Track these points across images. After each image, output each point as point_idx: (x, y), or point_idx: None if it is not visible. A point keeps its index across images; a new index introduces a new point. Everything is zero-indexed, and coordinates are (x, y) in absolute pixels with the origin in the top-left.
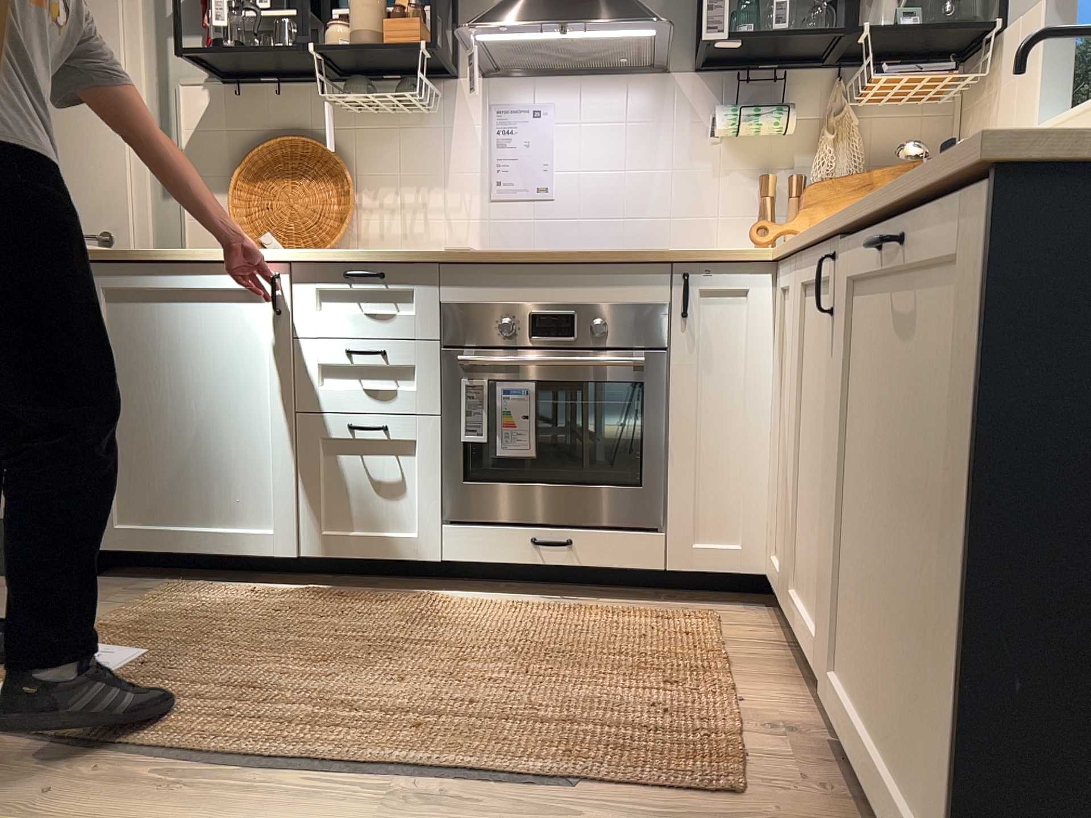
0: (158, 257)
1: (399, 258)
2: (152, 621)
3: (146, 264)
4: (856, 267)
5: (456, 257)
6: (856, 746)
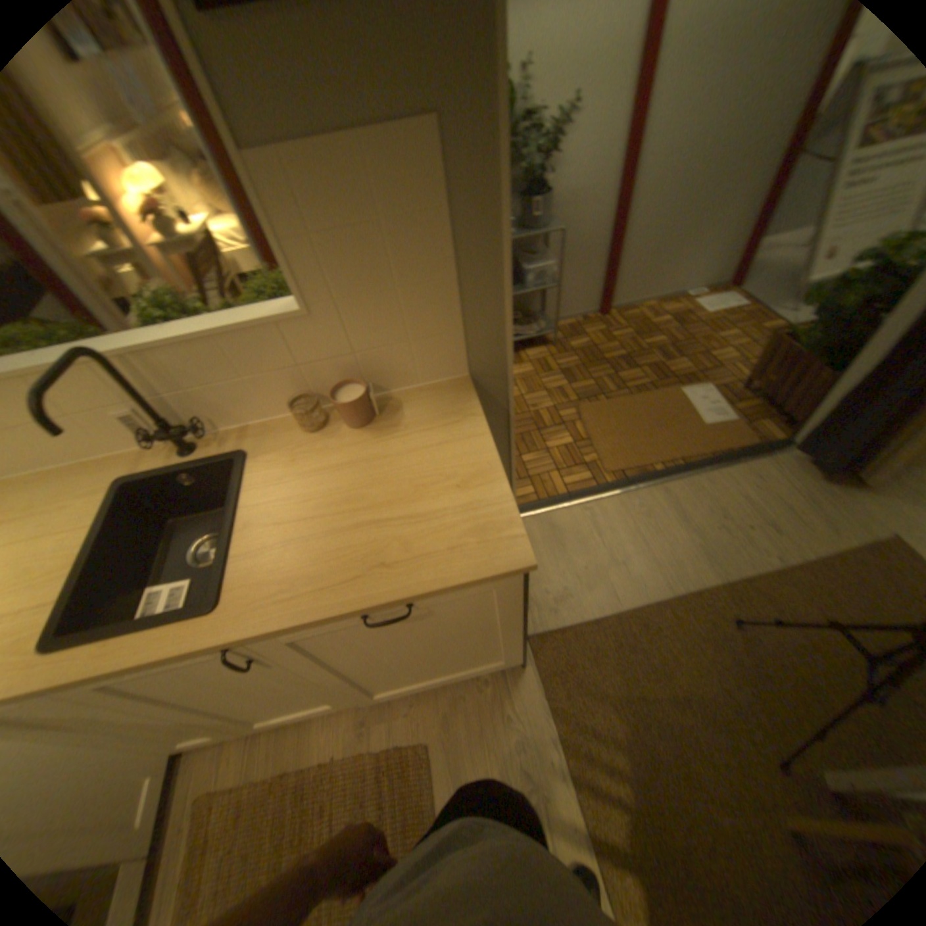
0: None
1: None
2: None
3: None
4: (283, 643)
5: None
6: (408, 695)
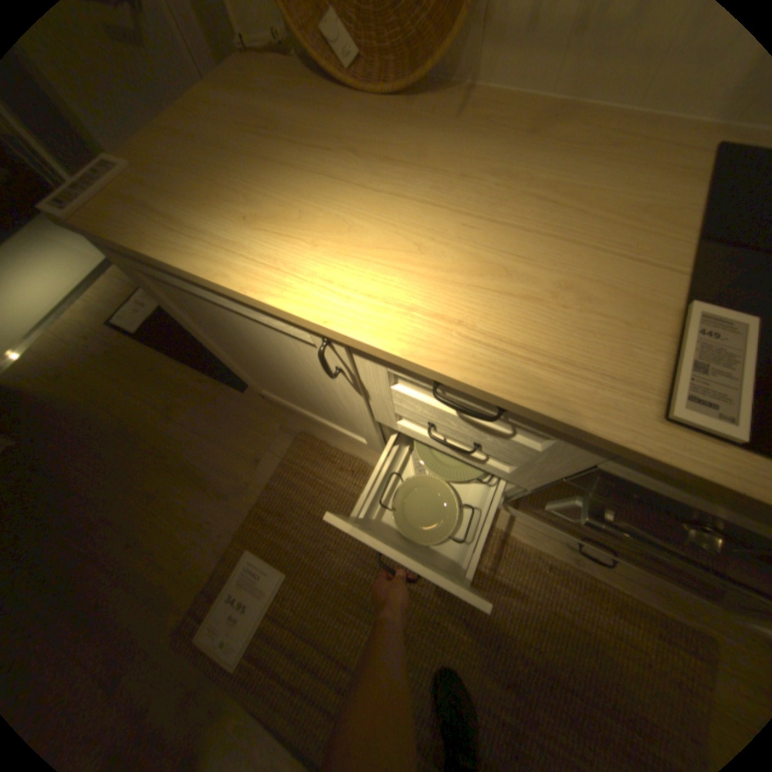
0: (151, 259)
1: (557, 422)
2: (293, 504)
3: (144, 257)
4: None
5: (700, 479)
6: None
